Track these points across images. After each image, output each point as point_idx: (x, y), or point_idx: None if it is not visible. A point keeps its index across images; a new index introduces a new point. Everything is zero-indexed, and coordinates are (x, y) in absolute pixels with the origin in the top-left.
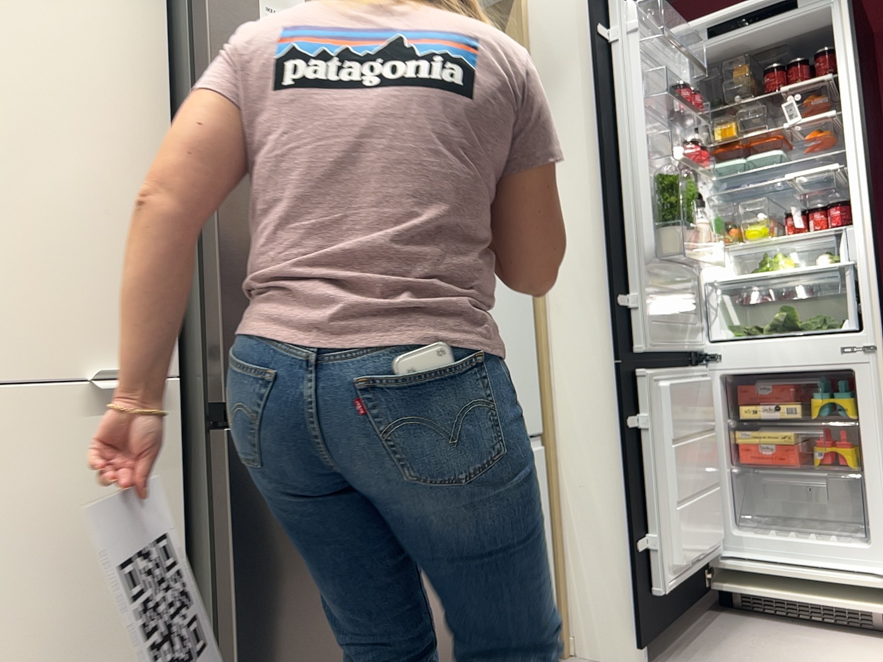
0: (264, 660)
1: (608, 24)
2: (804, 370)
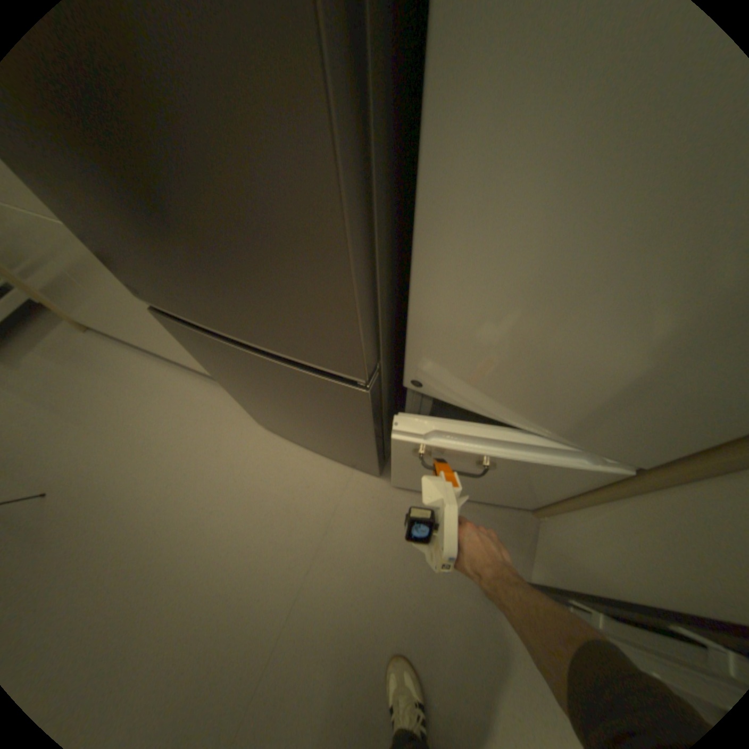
0: (232, 389)
1: None
2: None
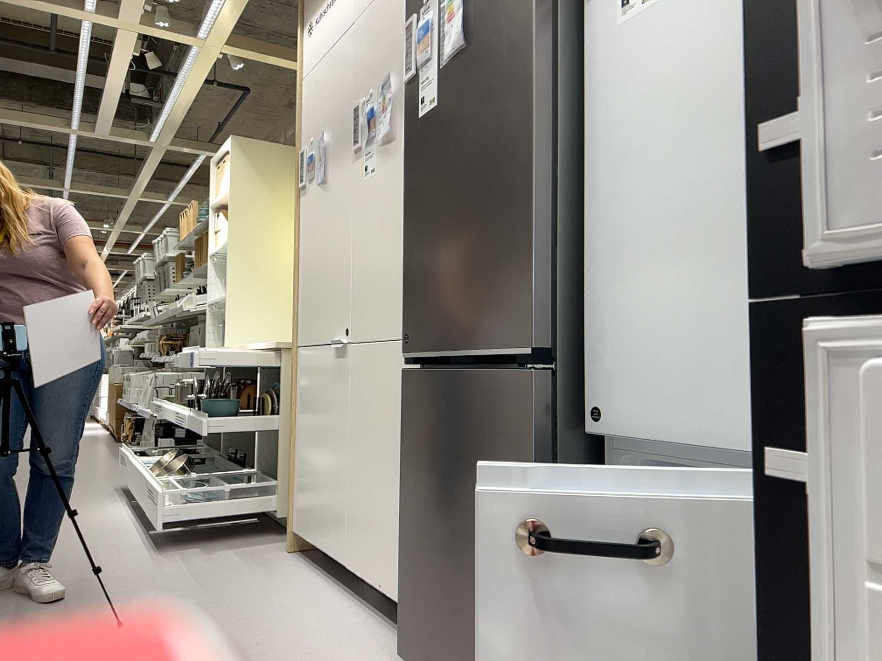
0: (408, 518)
1: None
2: None
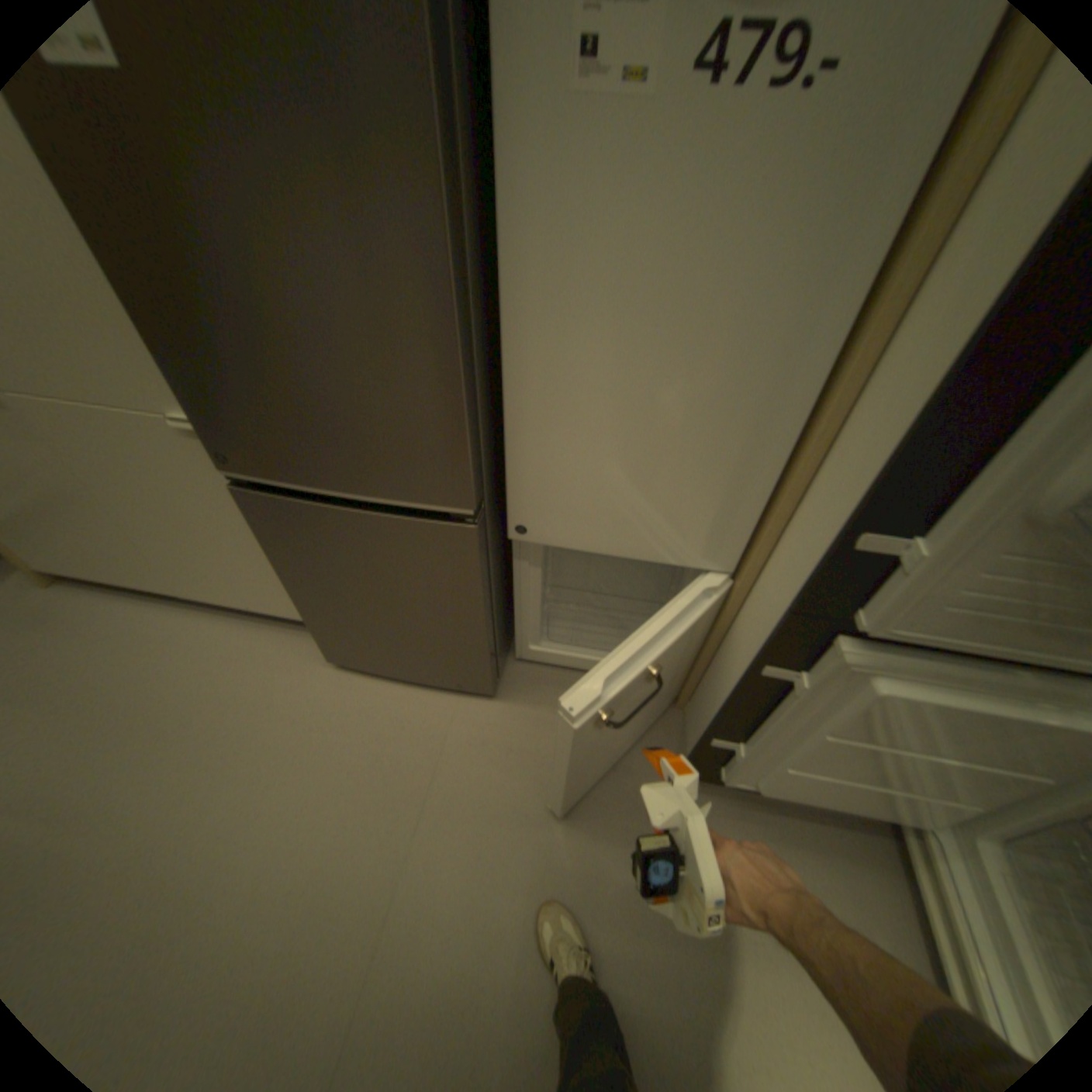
0: (306, 595)
1: None
2: None
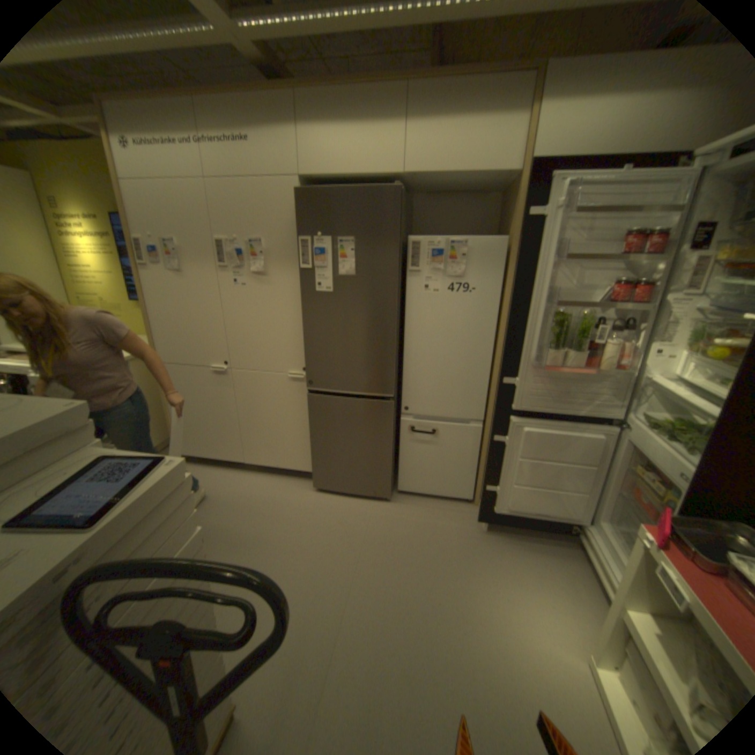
0: (318, 444)
1: (545, 203)
2: (661, 470)
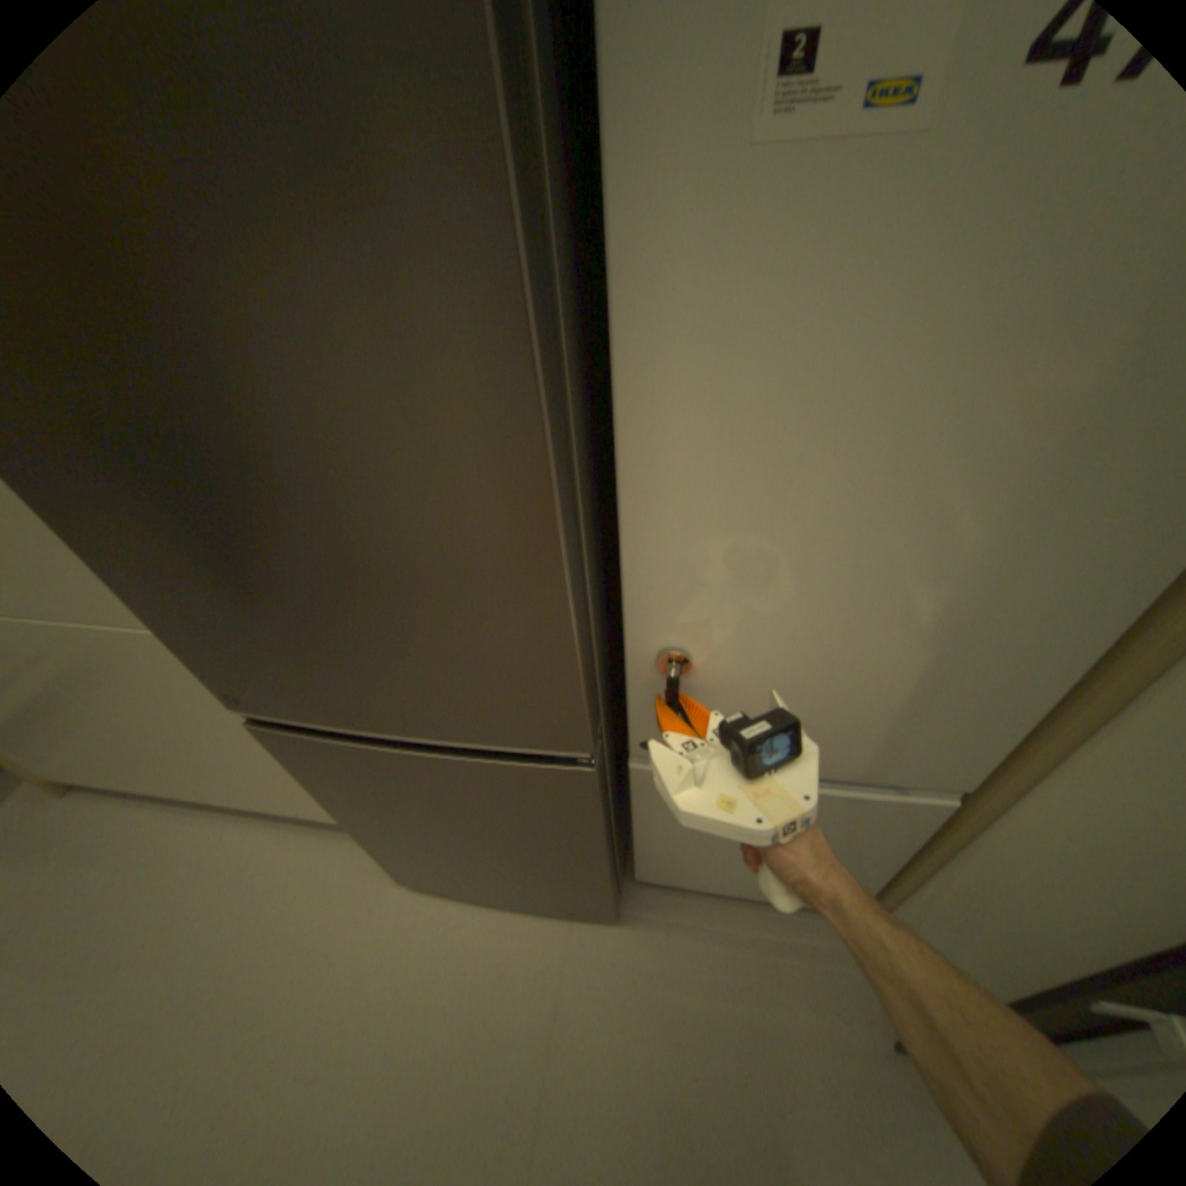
0: (361, 827)
1: None
2: None
